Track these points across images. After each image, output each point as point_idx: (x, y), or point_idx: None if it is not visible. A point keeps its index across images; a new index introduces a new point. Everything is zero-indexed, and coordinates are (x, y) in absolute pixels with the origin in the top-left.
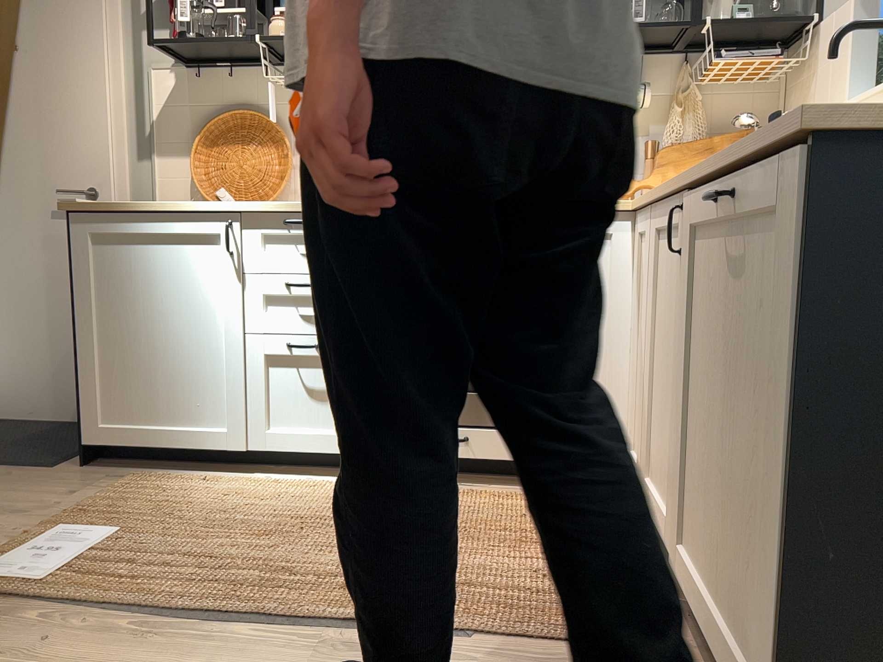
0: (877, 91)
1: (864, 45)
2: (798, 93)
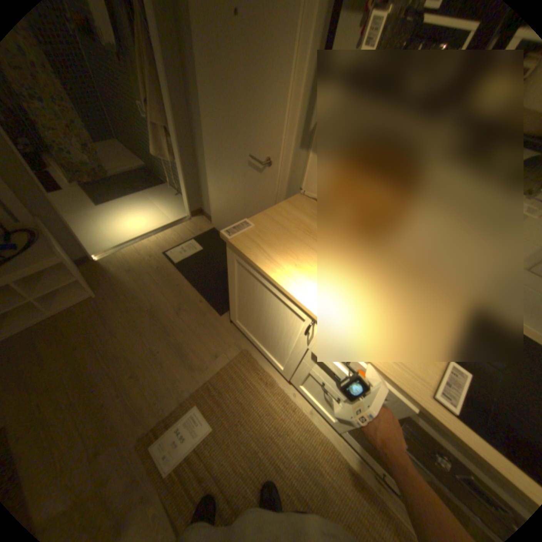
0: None
1: None
2: None
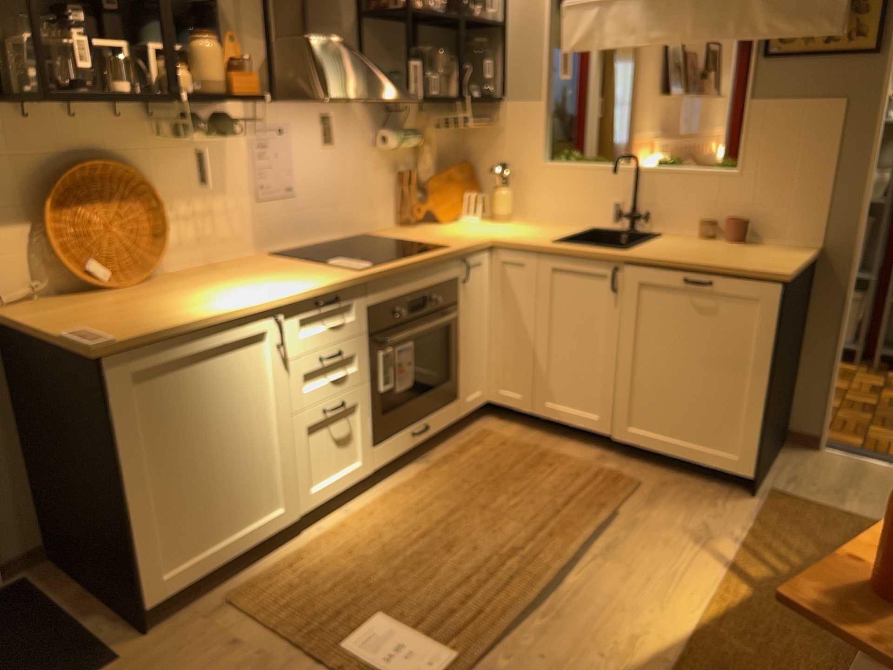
0: (573, 165)
1: (548, 129)
2: (485, 138)
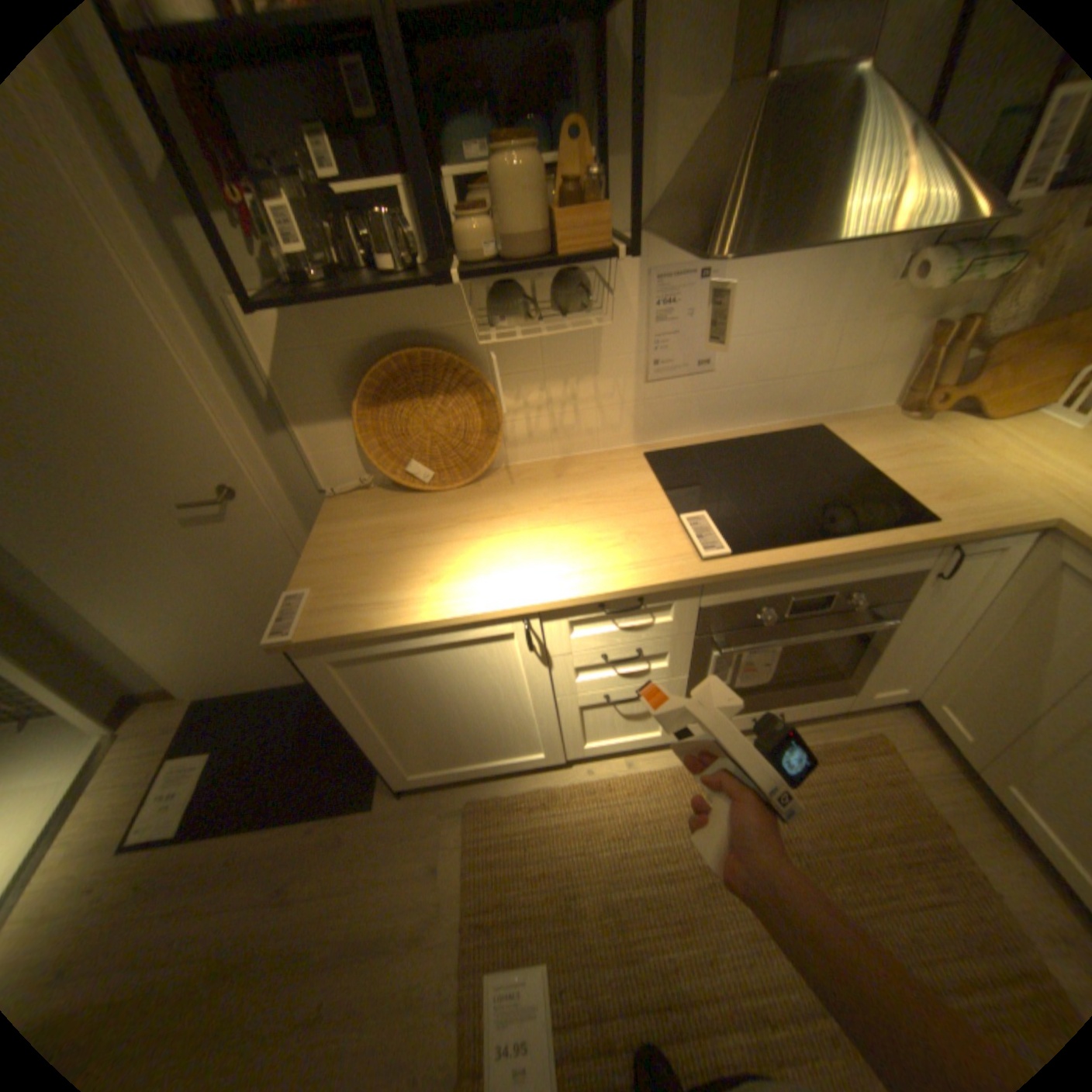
0: None
1: None
2: None
